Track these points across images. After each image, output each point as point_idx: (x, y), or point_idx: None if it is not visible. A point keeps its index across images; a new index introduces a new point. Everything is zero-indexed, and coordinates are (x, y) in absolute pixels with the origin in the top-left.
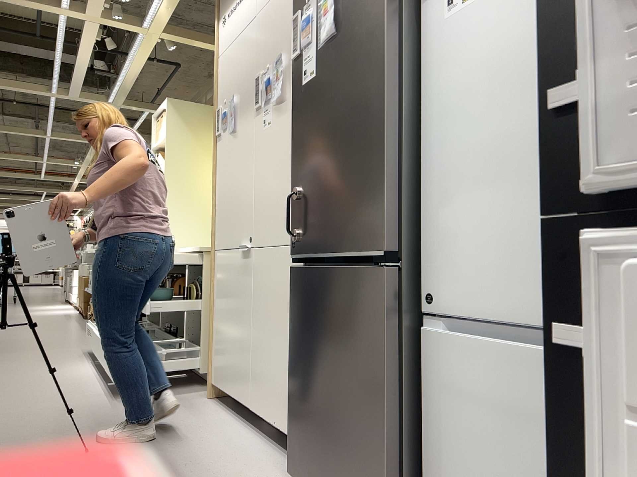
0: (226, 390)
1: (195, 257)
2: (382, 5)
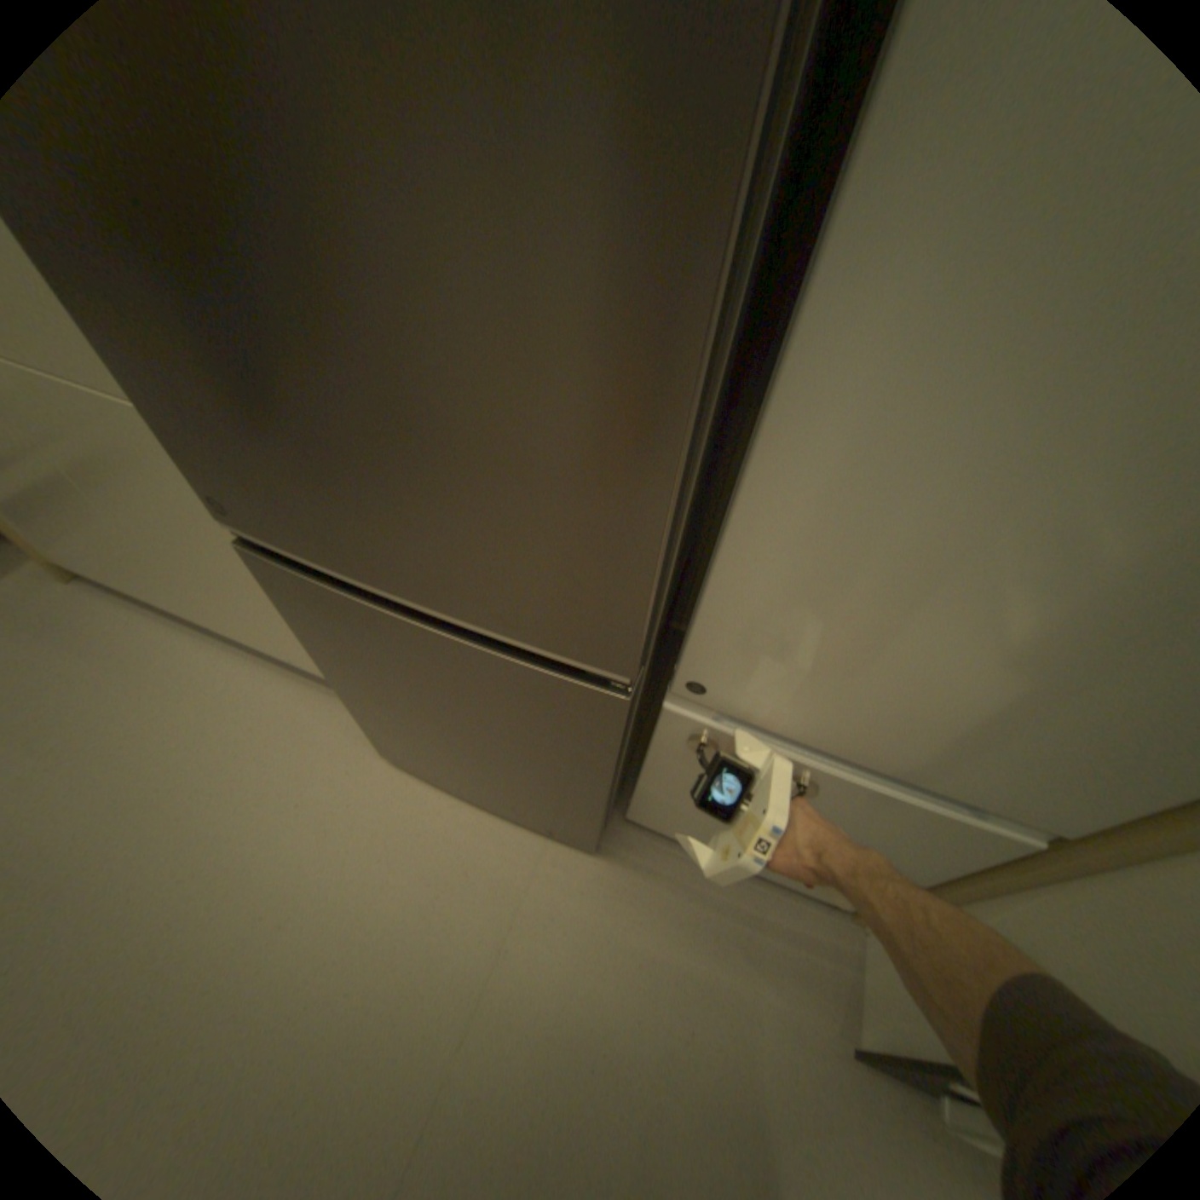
0: (113, 584)
1: None
2: None
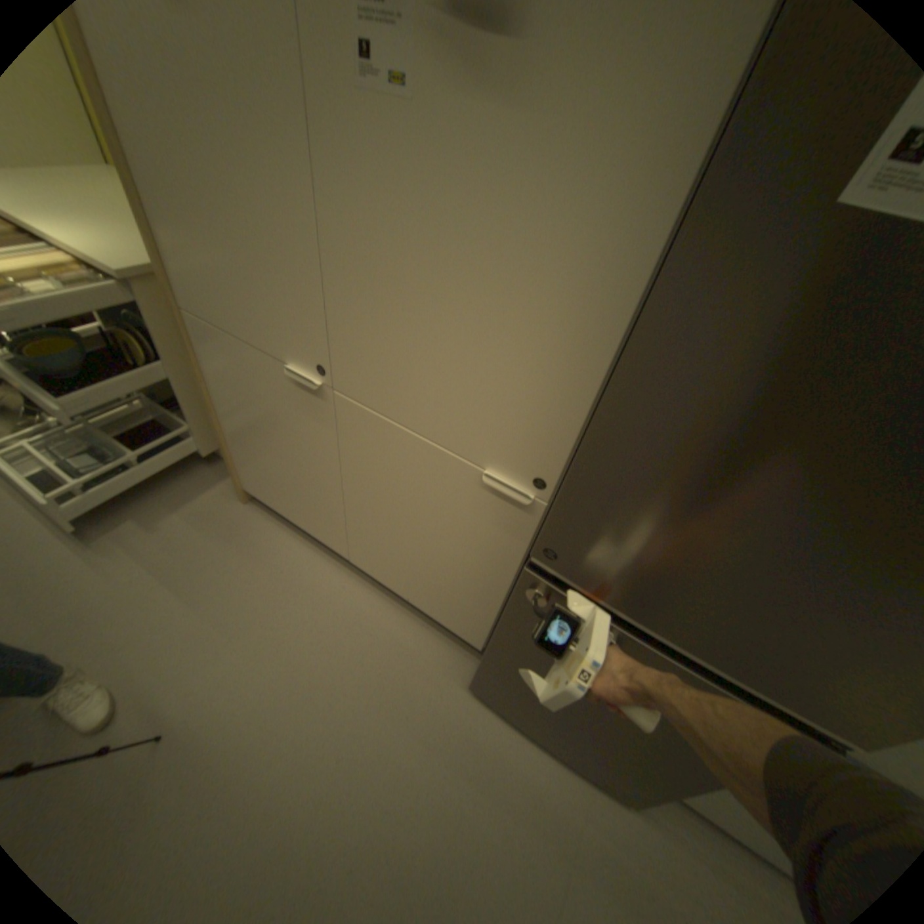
0: (286, 515)
1: (113, 289)
2: None
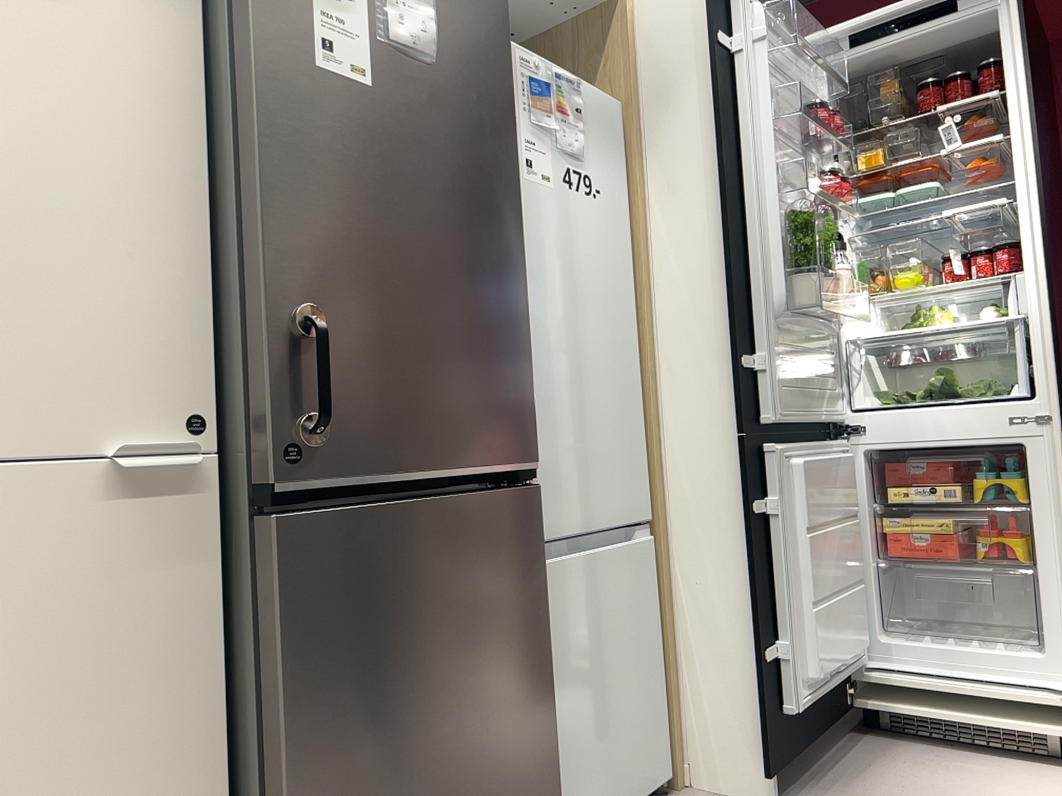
0: None
1: None
2: (509, 106)
